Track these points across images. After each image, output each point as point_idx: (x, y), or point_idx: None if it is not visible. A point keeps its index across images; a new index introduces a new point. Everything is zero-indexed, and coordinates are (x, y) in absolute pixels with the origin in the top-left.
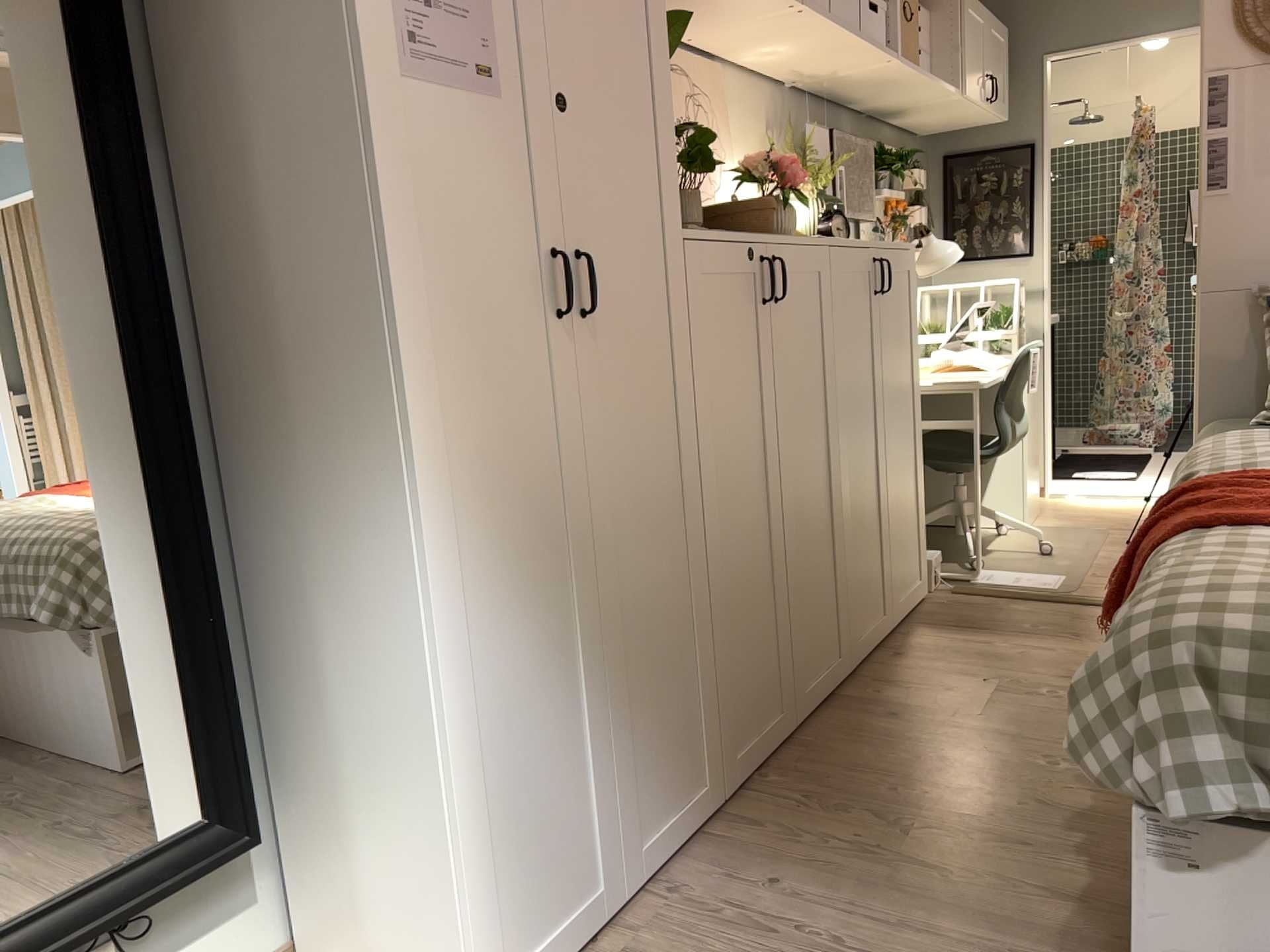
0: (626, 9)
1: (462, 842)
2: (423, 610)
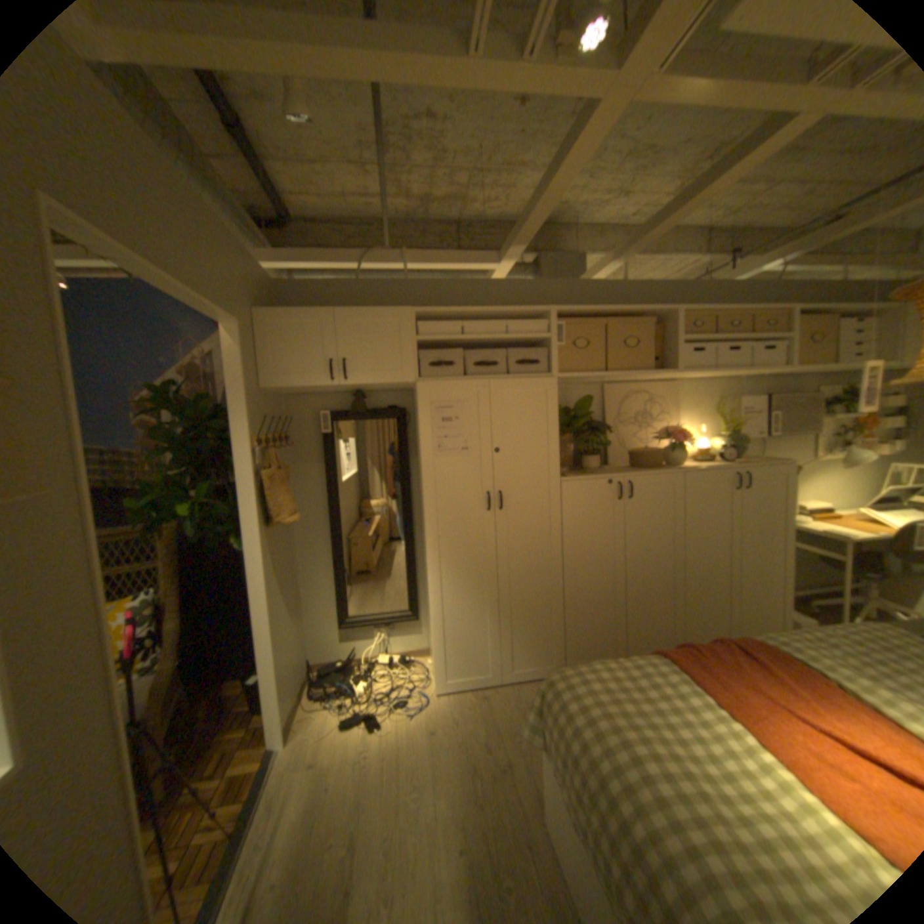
0: (552, 406)
1: (437, 640)
2: (430, 582)
